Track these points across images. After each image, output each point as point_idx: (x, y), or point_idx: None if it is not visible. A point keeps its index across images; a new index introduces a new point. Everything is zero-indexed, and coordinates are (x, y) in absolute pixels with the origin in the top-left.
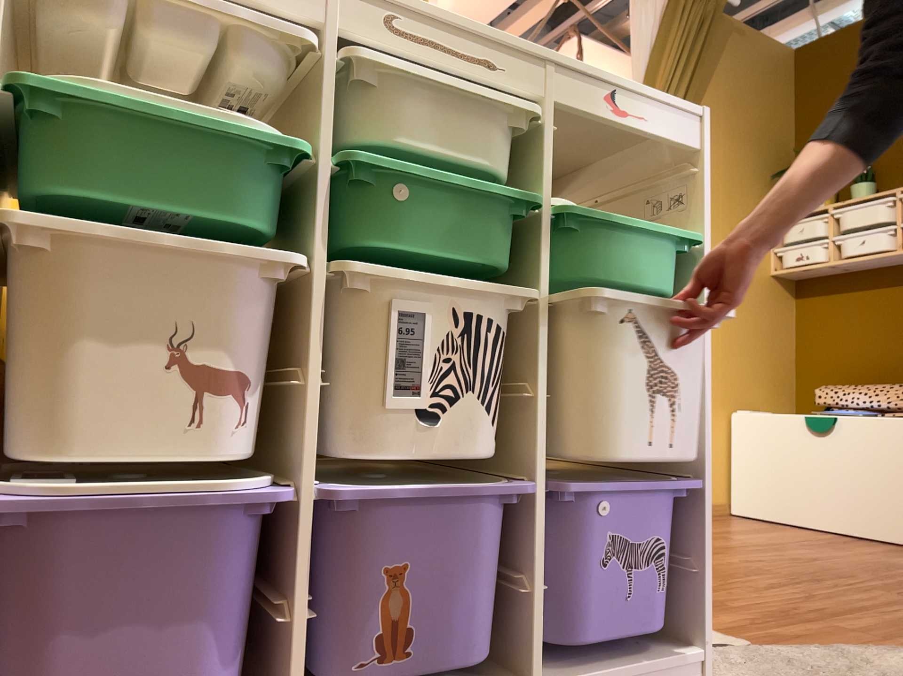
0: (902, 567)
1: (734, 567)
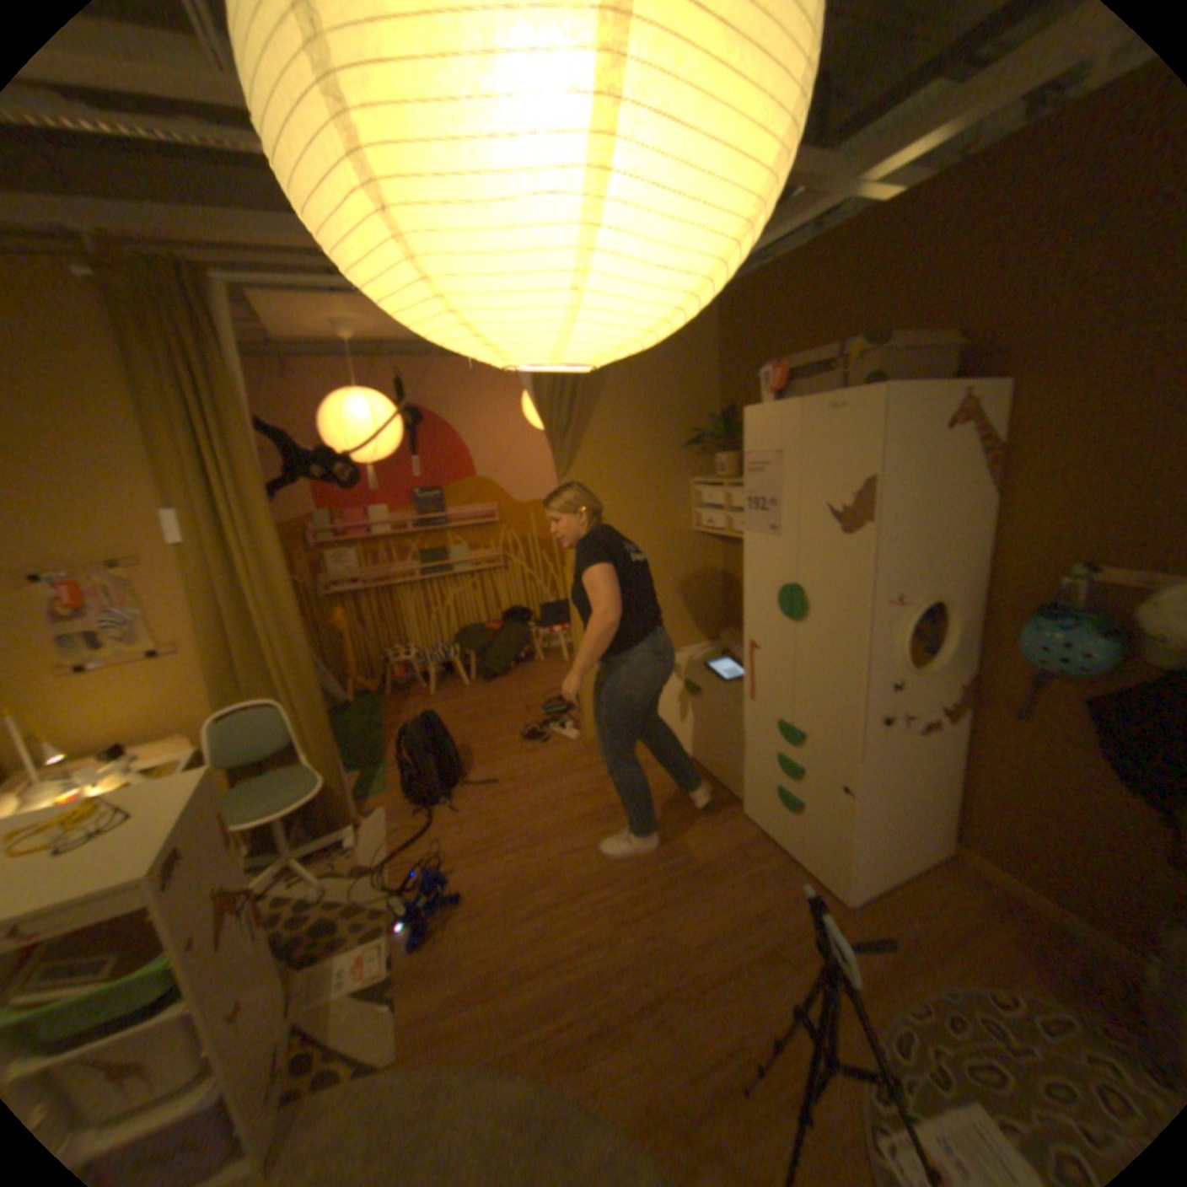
0: (681, 862)
1: (537, 882)
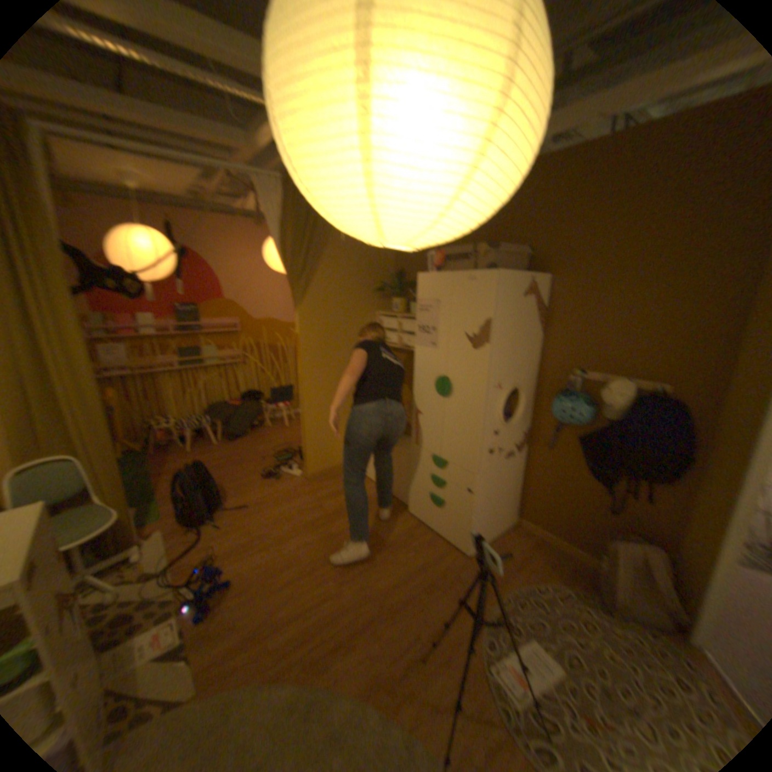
0: (375, 544)
1: (285, 567)
